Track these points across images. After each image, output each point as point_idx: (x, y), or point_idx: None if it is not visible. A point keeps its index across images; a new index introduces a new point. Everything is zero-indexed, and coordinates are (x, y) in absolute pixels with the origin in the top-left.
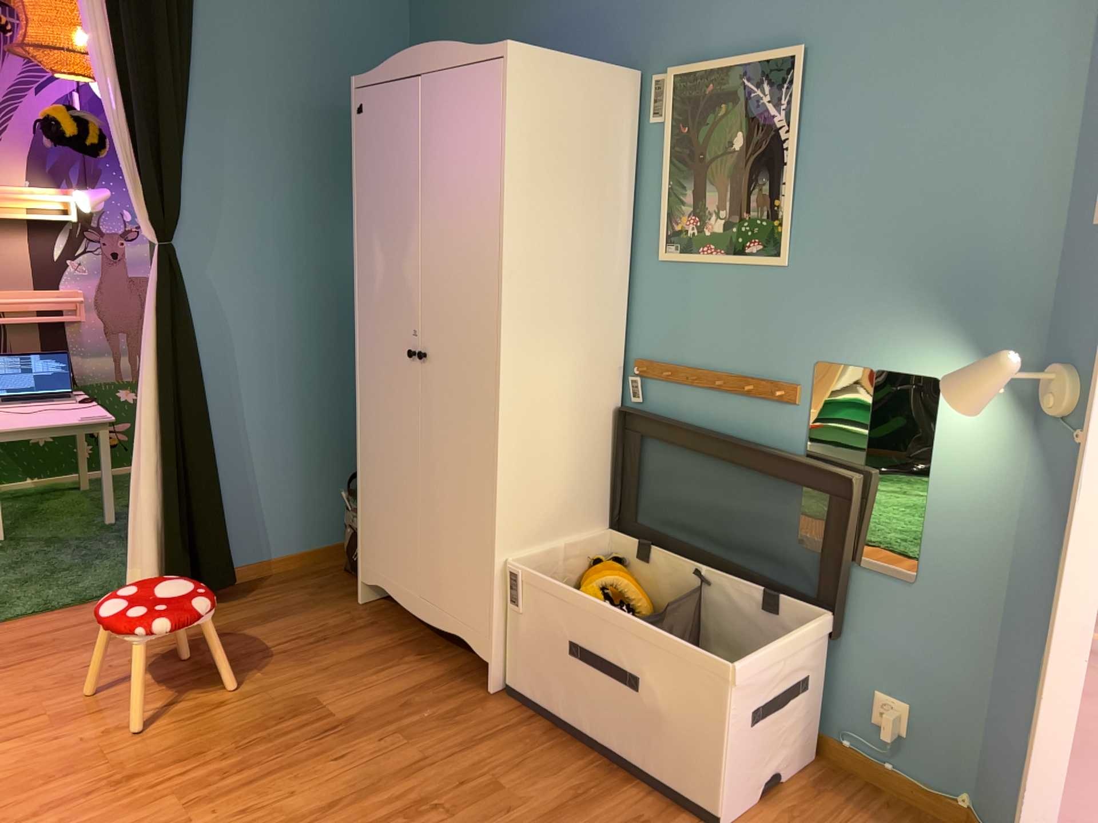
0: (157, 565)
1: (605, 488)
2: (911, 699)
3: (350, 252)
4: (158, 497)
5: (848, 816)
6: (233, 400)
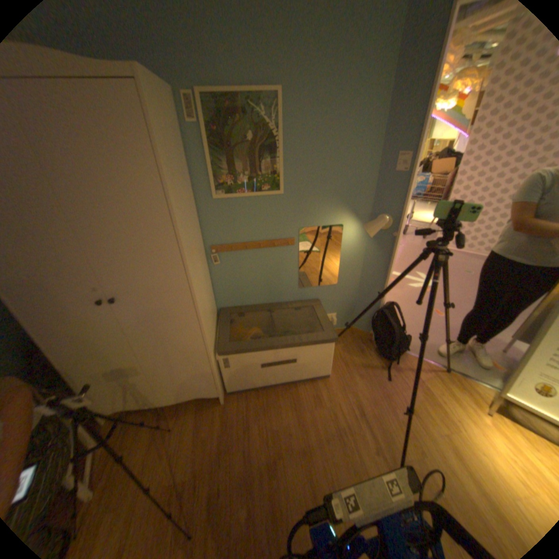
0: None
1: (215, 303)
2: (337, 312)
3: None
4: None
5: (336, 348)
6: None
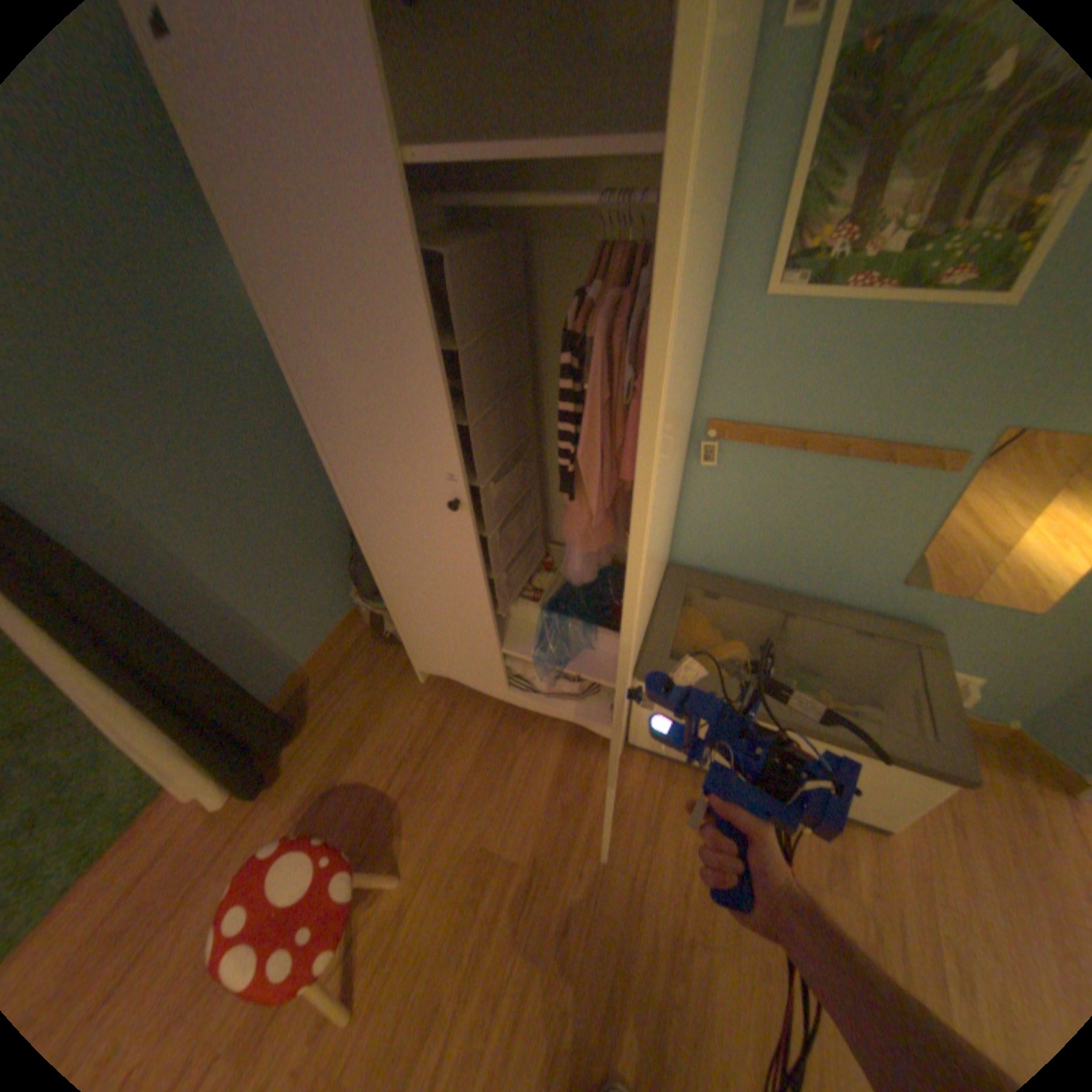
0: (203, 769)
1: (669, 547)
2: (994, 677)
3: (218, 306)
4: (160, 727)
5: None
6: (174, 571)
